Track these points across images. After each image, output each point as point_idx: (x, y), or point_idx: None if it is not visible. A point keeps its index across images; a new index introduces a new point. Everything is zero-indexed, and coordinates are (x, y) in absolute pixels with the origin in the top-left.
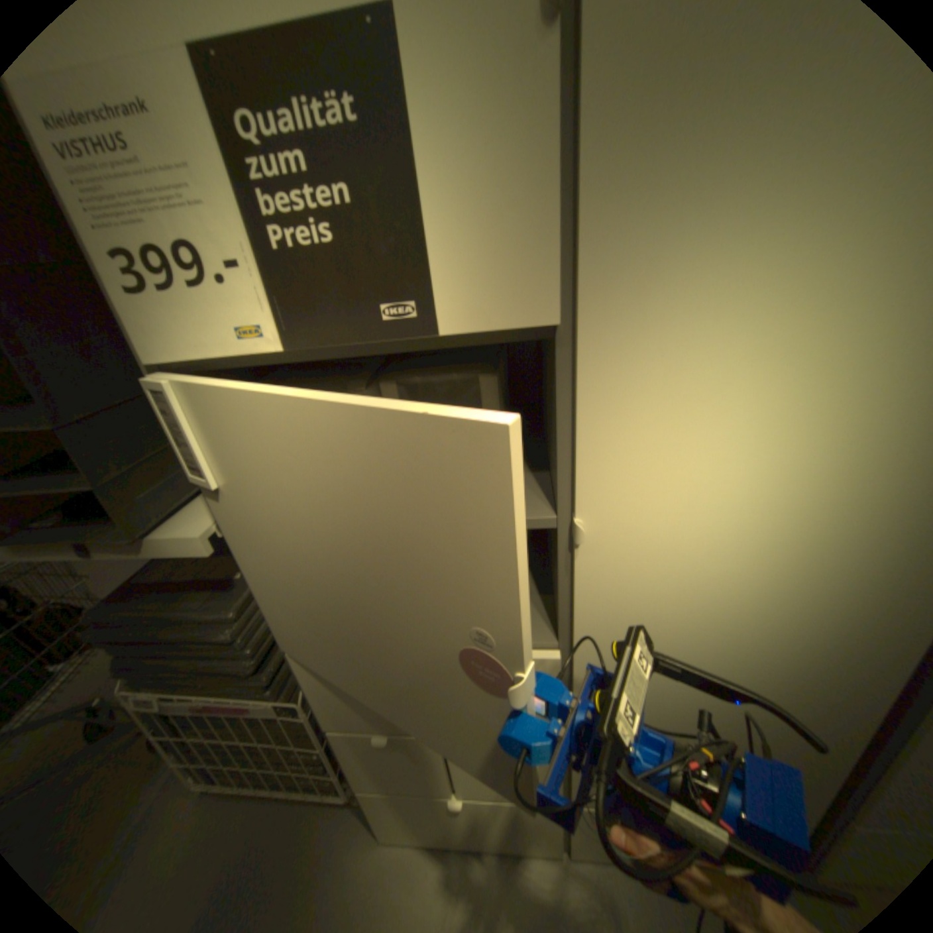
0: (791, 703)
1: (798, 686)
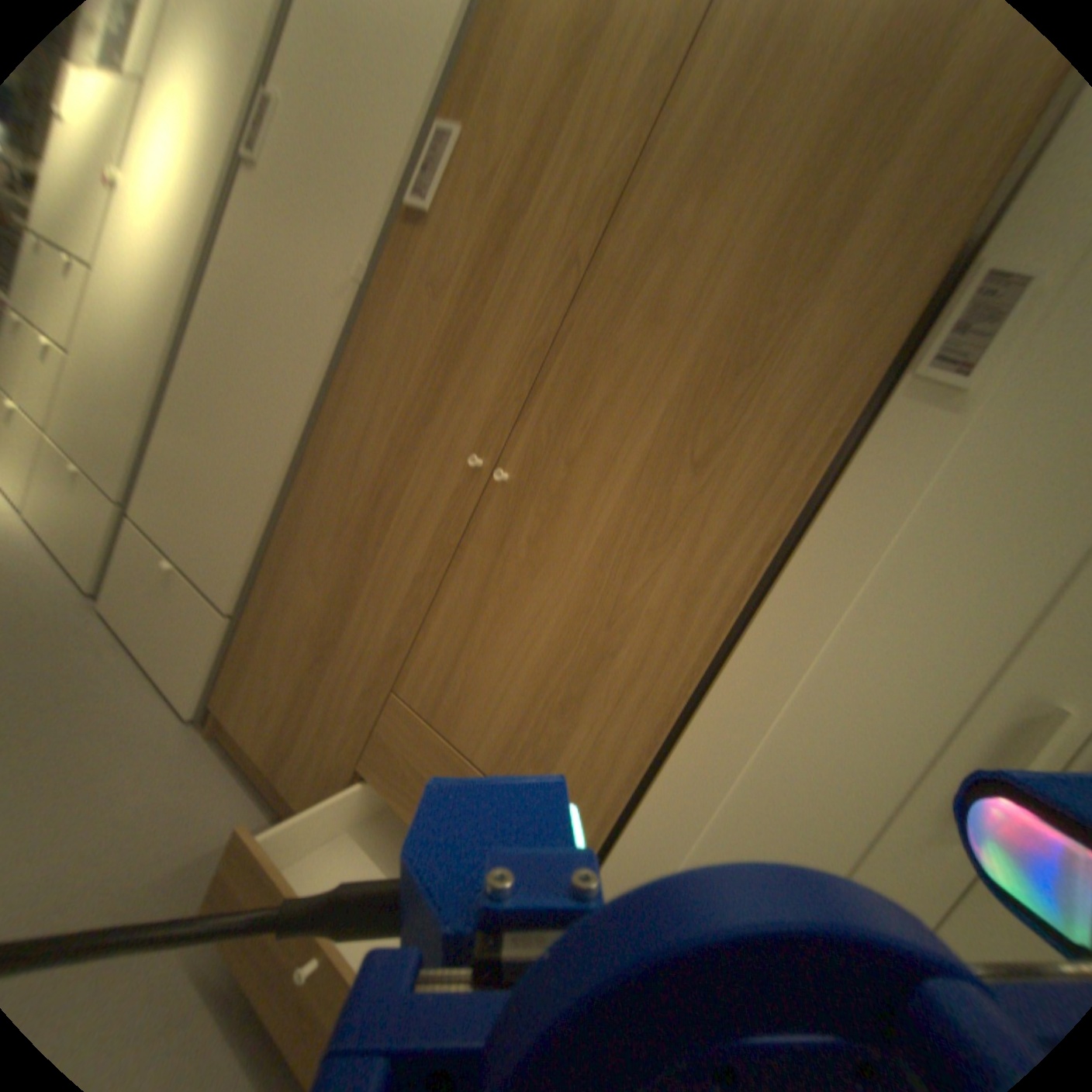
0: (128, 340)
1: (133, 324)
